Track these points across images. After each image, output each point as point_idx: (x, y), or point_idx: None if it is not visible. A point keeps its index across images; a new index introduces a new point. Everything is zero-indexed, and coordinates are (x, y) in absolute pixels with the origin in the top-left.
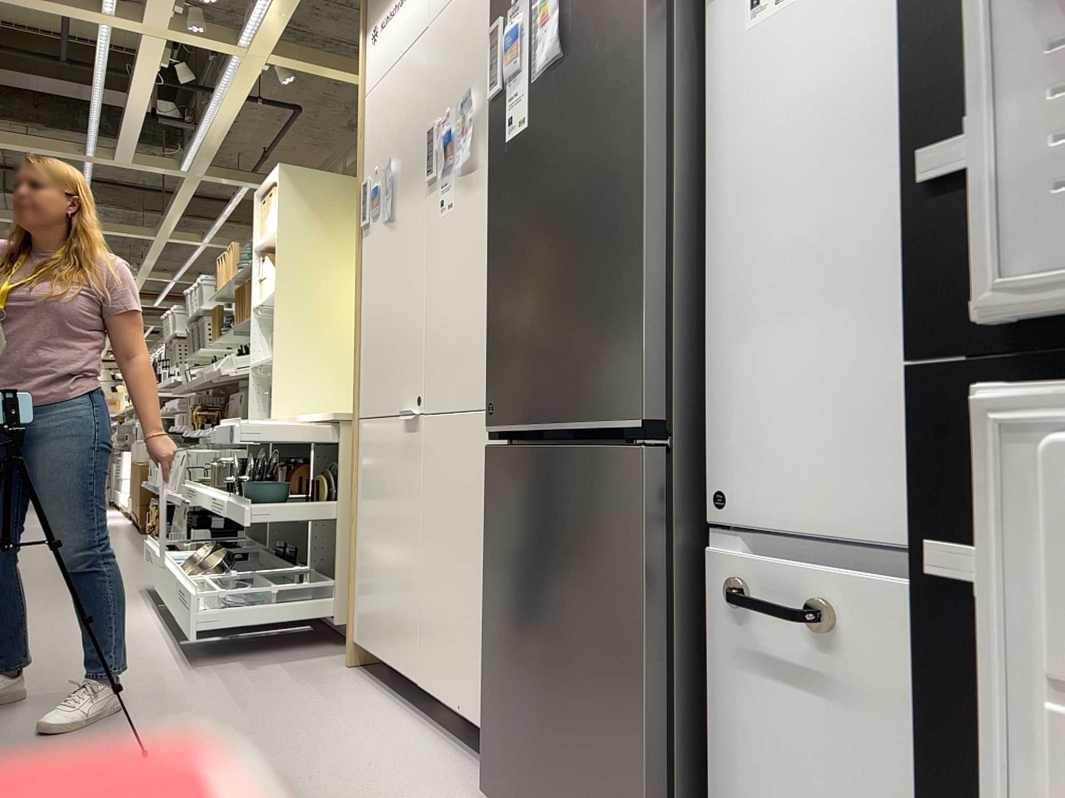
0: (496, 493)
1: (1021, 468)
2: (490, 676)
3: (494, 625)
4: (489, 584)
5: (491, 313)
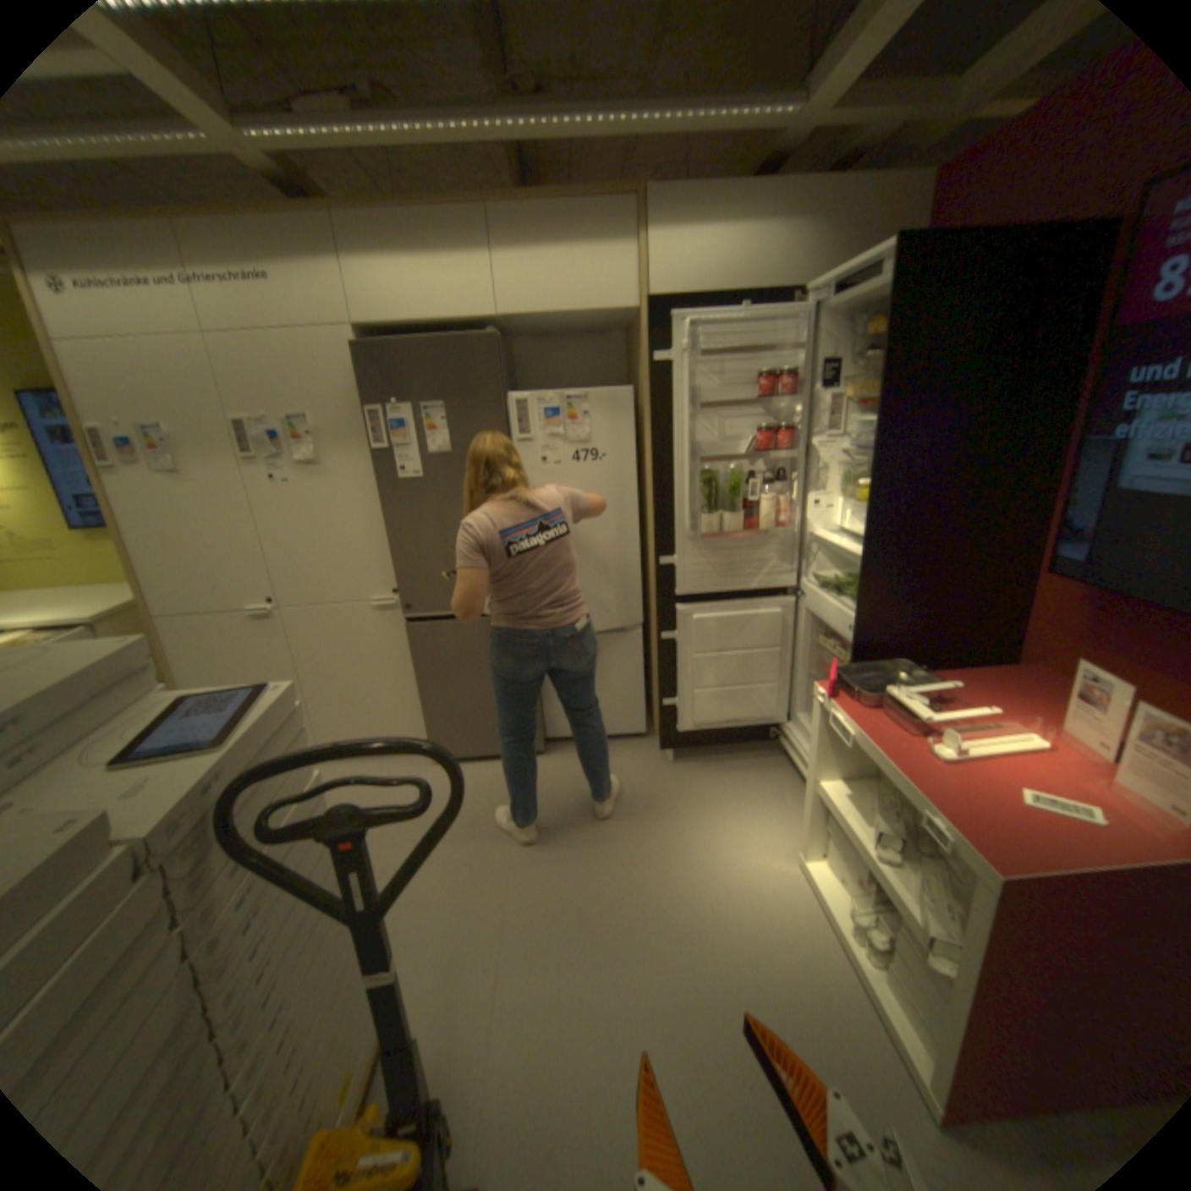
0: (421, 642)
1: (679, 618)
2: (429, 714)
3: (430, 694)
4: (422, 680)
5: (399, 562)
